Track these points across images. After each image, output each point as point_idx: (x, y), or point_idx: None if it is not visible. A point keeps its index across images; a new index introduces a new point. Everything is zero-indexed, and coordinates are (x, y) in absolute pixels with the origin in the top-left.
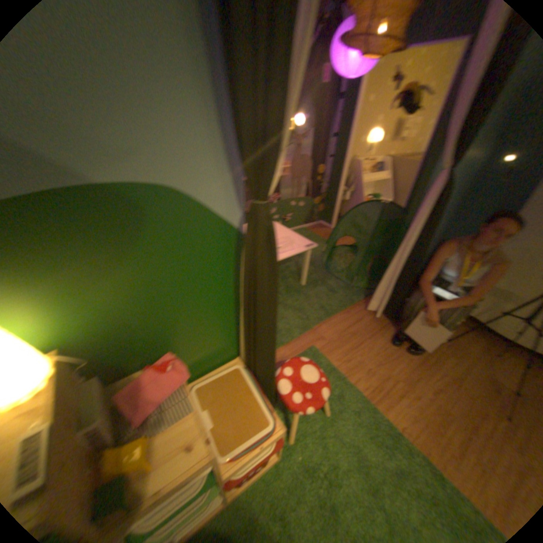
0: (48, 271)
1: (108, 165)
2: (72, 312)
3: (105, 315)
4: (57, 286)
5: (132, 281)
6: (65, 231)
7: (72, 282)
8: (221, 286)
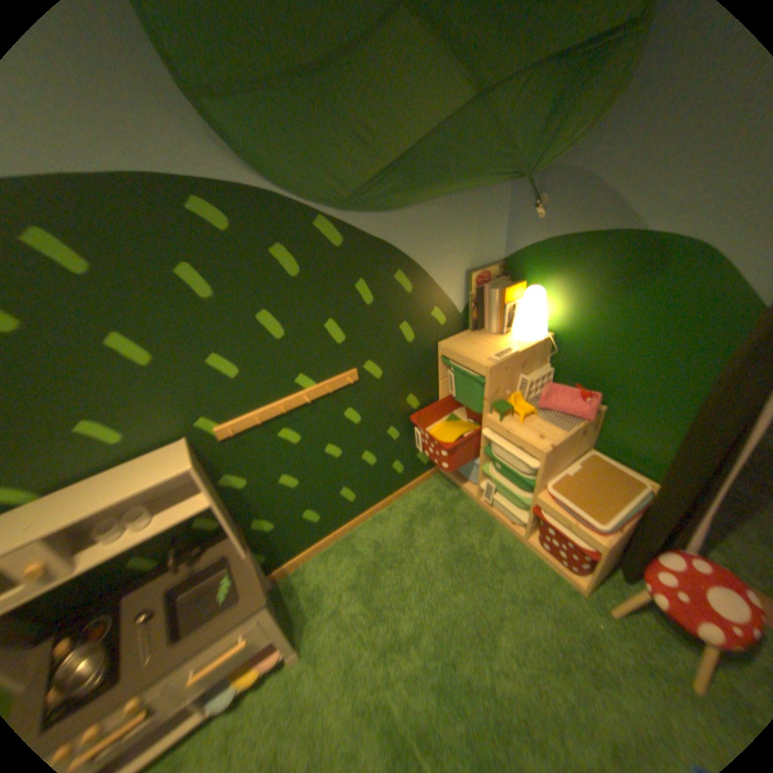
0: (582, 283)
1: (663, 219)
2: (574, 317)
3: (588, 332)
4: (579, 295)
5: (620, 317)
6: (606, 260)
7: (588, 297)
8: (700, 380)
